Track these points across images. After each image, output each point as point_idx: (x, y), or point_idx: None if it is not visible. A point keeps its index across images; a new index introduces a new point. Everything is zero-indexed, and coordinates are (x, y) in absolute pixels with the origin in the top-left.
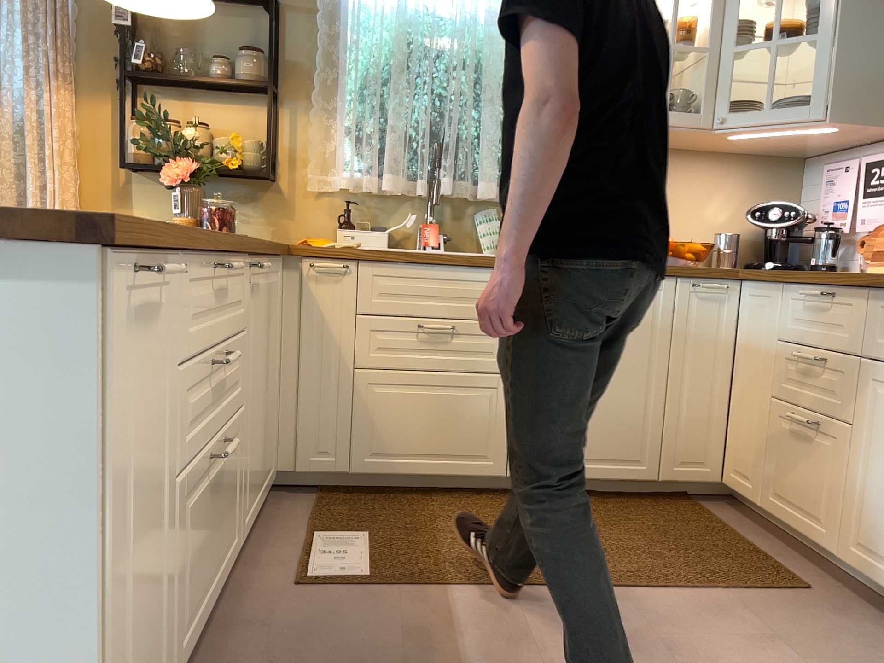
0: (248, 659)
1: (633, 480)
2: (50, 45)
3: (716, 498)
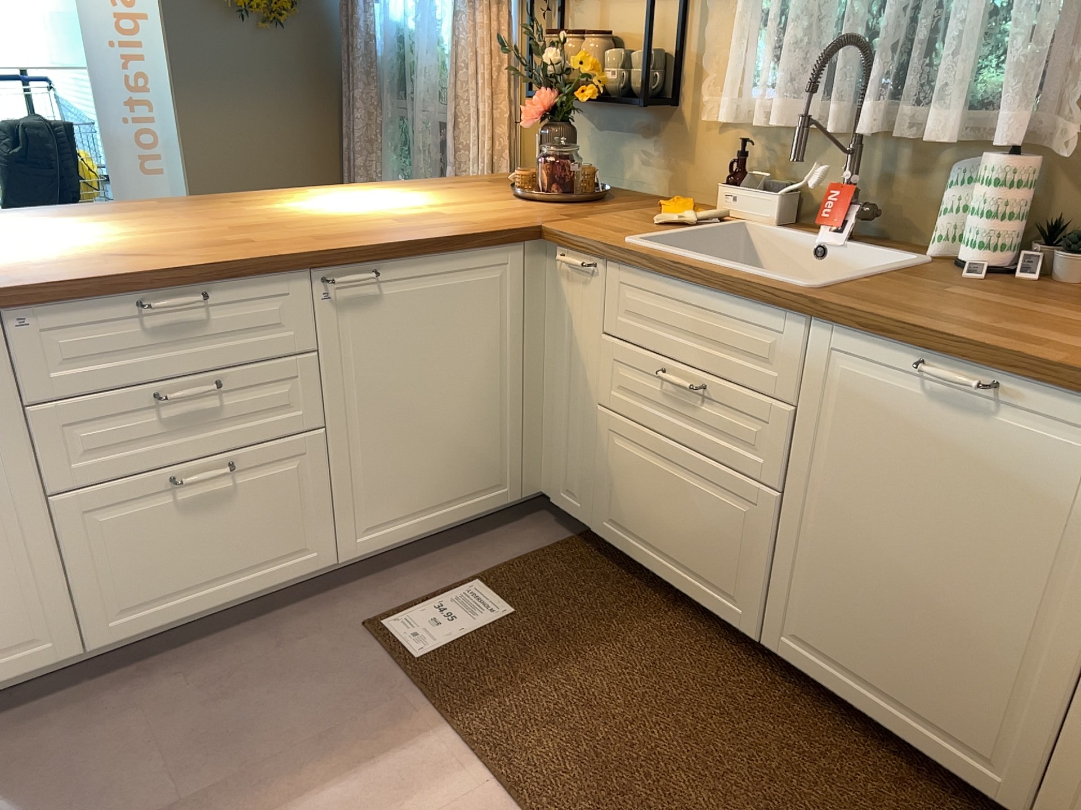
0: (231, 662)
1: (967, 782)
2: None
3: None
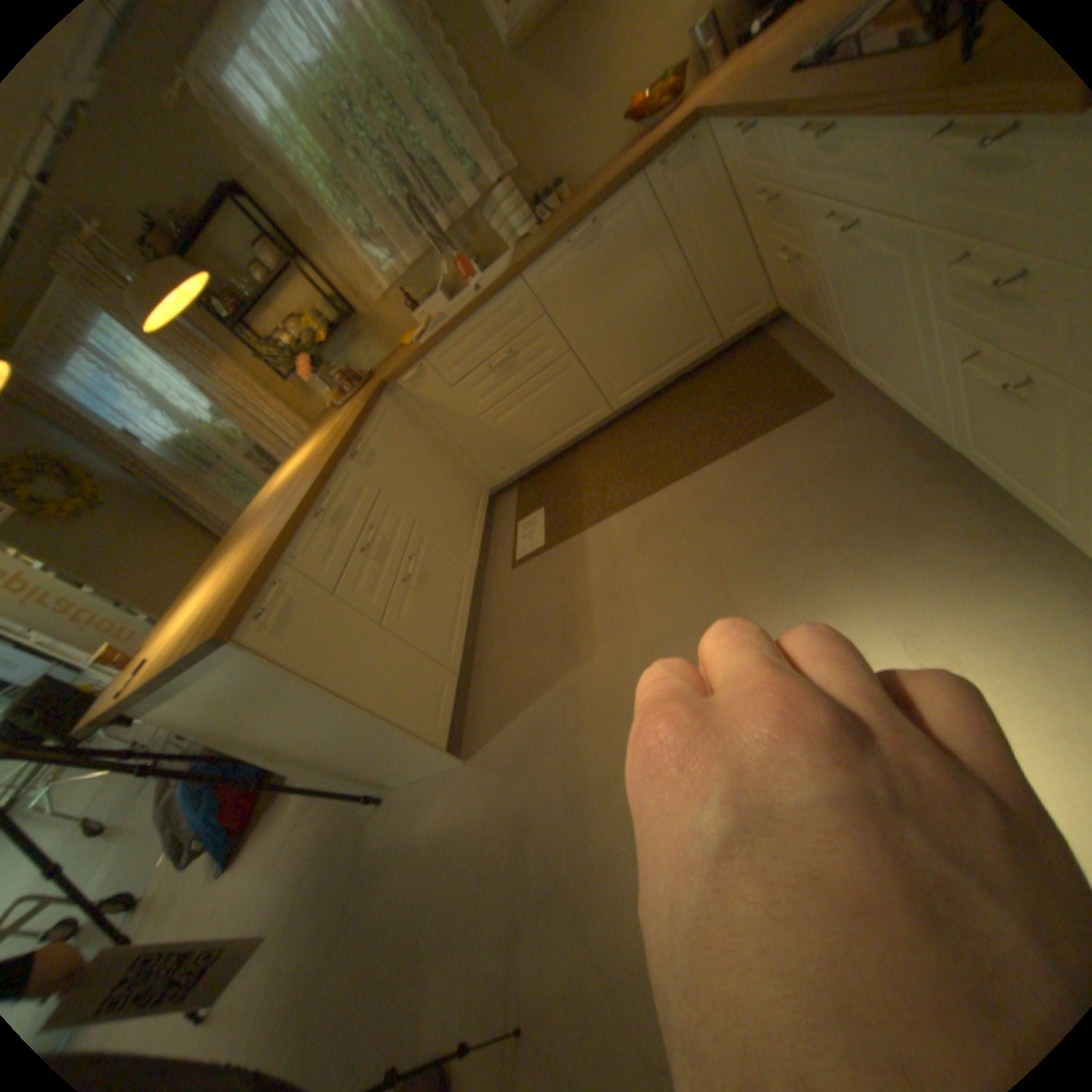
0: (500, 624)
1: (703, 354)
2: (186, 347)
3: (785, 315)
